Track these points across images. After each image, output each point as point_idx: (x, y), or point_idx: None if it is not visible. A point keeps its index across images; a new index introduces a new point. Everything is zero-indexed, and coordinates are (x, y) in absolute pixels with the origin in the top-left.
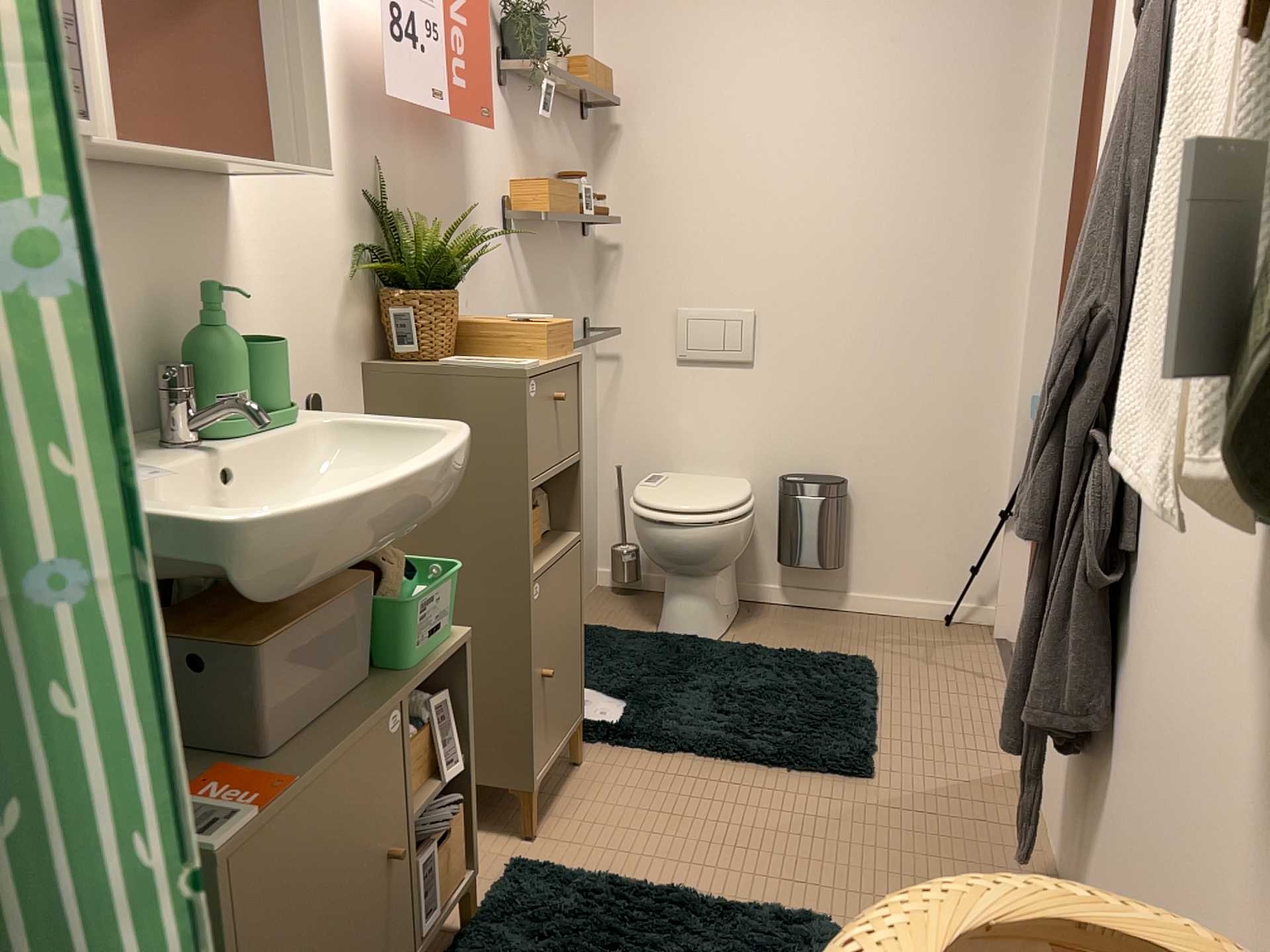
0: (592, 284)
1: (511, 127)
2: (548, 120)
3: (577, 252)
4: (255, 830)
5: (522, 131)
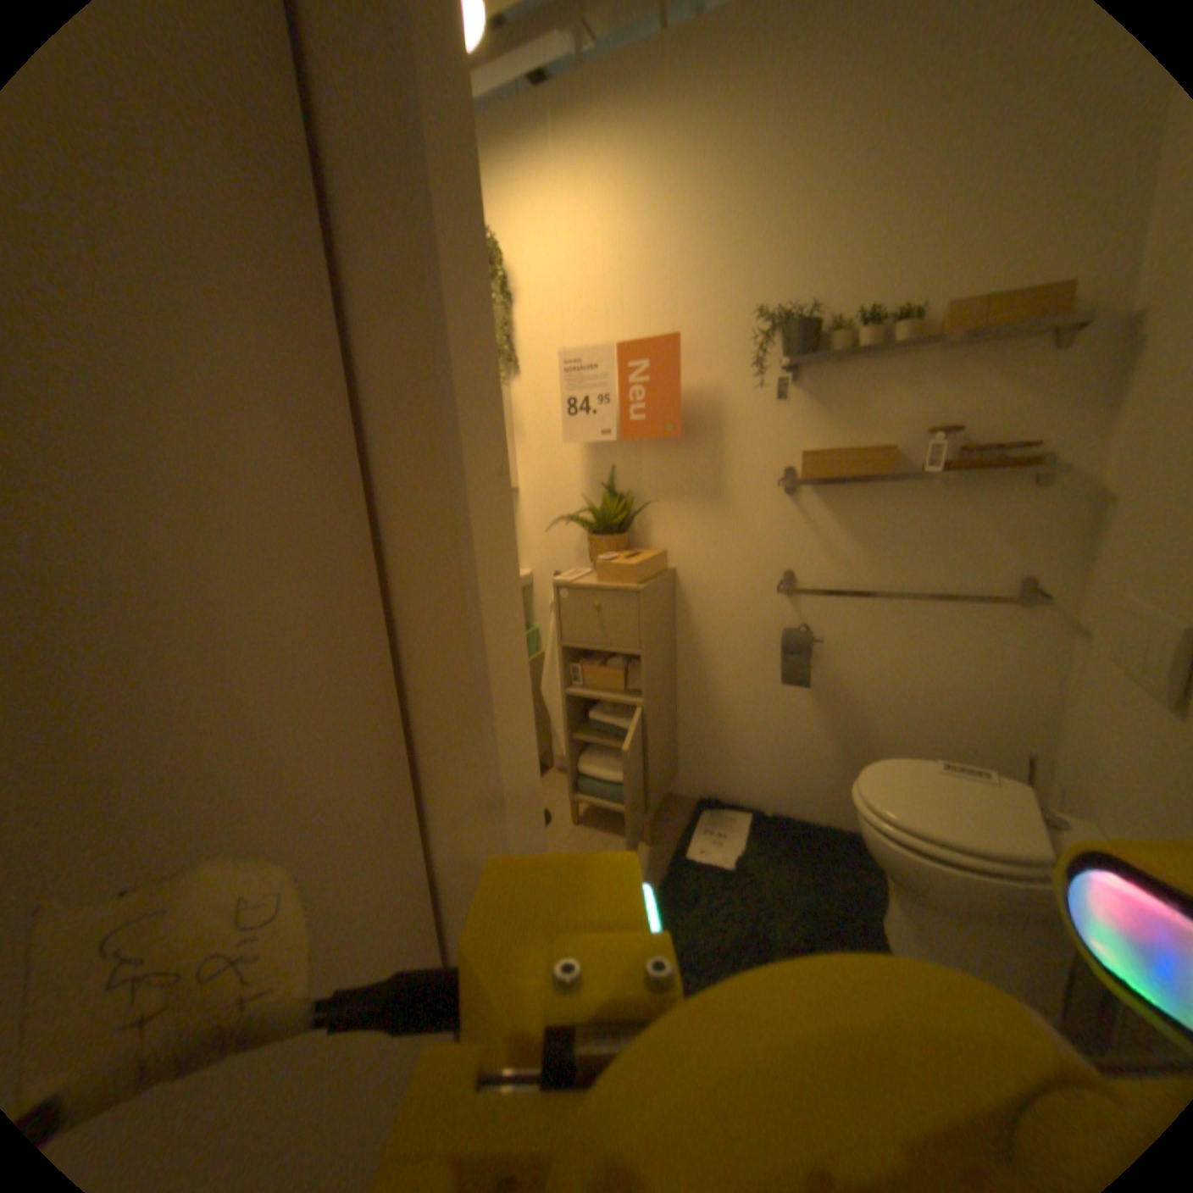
0: (1076, 538)
1: (812, 403)
2: (918, 373)
3: (1010, 501)
4: None
5: (839, 401)
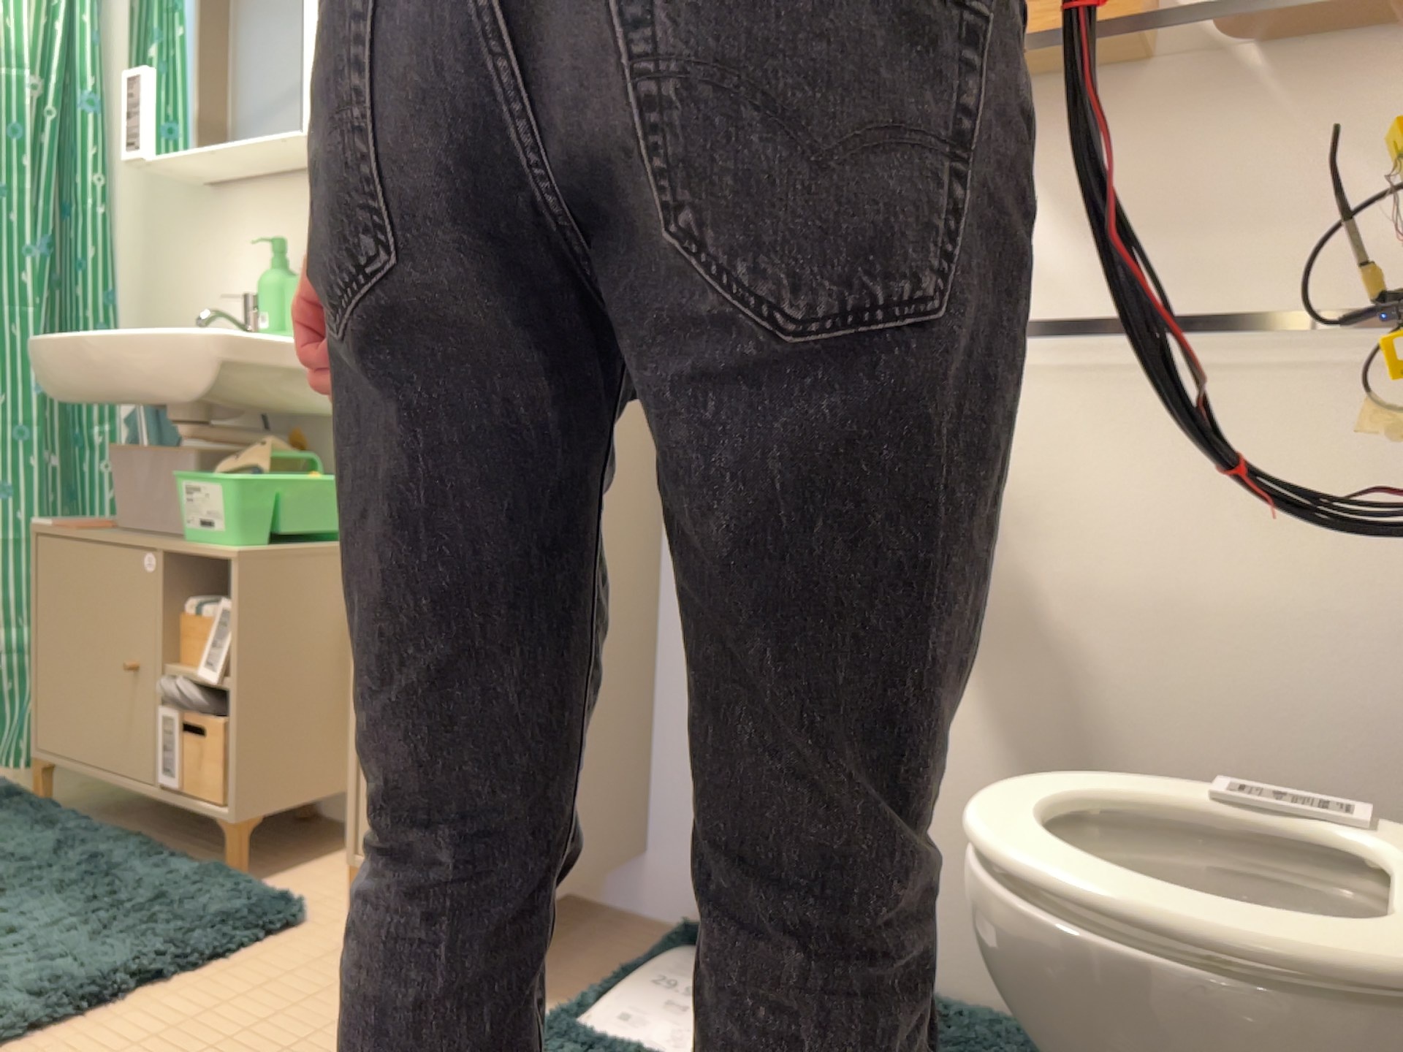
0: None
1: None
2: None
3: None
4: (61, 531)
5: None
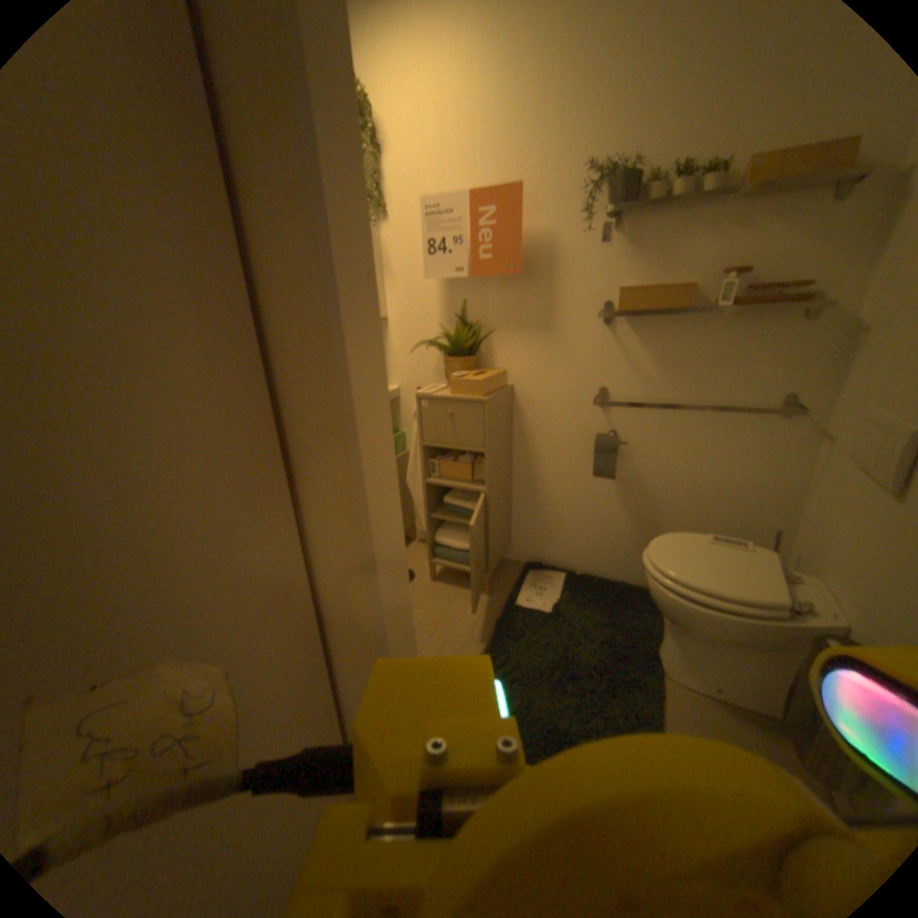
0: (832, 362)
1: (630, 246)
2: (719, 221)
3: (784, 331)
4: None
5: (652, 244)
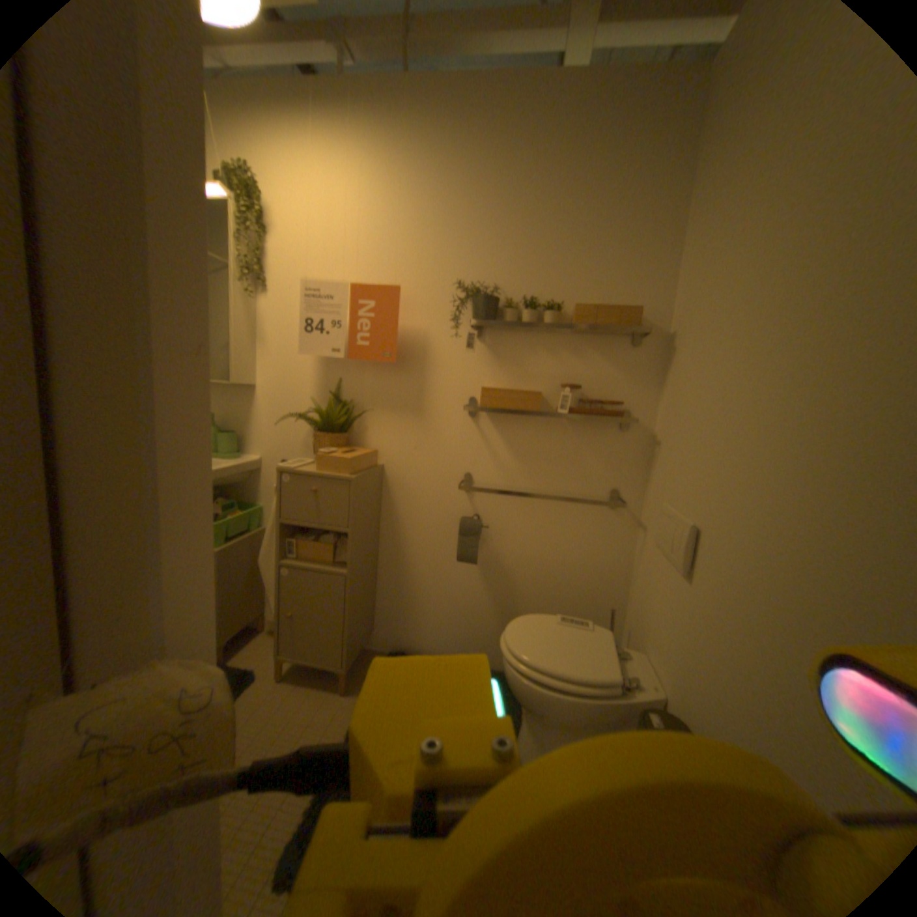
0: (639, 465)
1: (489, 354)
2: (556, 346)
3: (605, 437)
4: None
5: (507, 356)
